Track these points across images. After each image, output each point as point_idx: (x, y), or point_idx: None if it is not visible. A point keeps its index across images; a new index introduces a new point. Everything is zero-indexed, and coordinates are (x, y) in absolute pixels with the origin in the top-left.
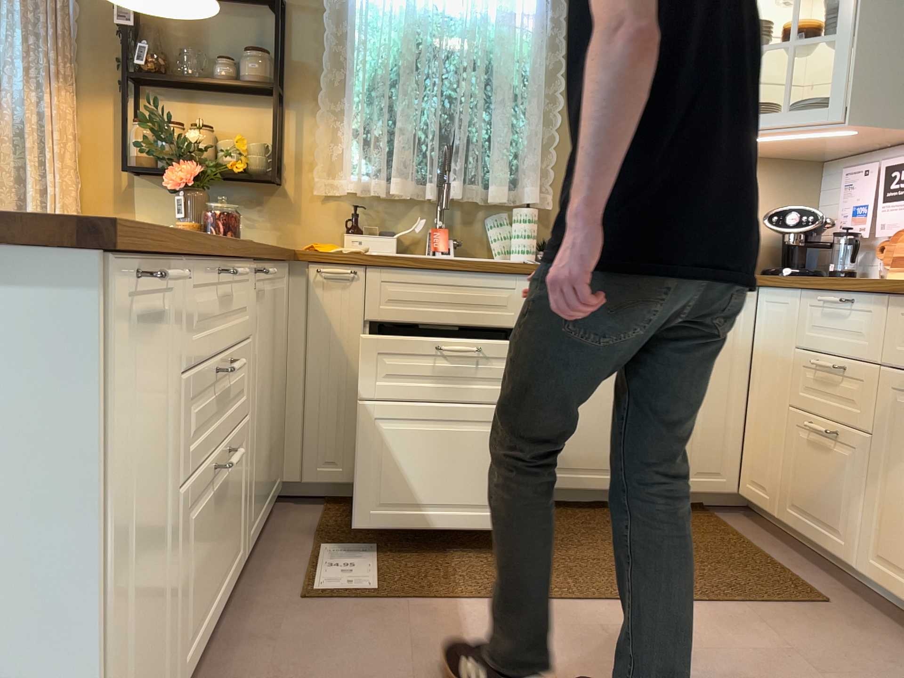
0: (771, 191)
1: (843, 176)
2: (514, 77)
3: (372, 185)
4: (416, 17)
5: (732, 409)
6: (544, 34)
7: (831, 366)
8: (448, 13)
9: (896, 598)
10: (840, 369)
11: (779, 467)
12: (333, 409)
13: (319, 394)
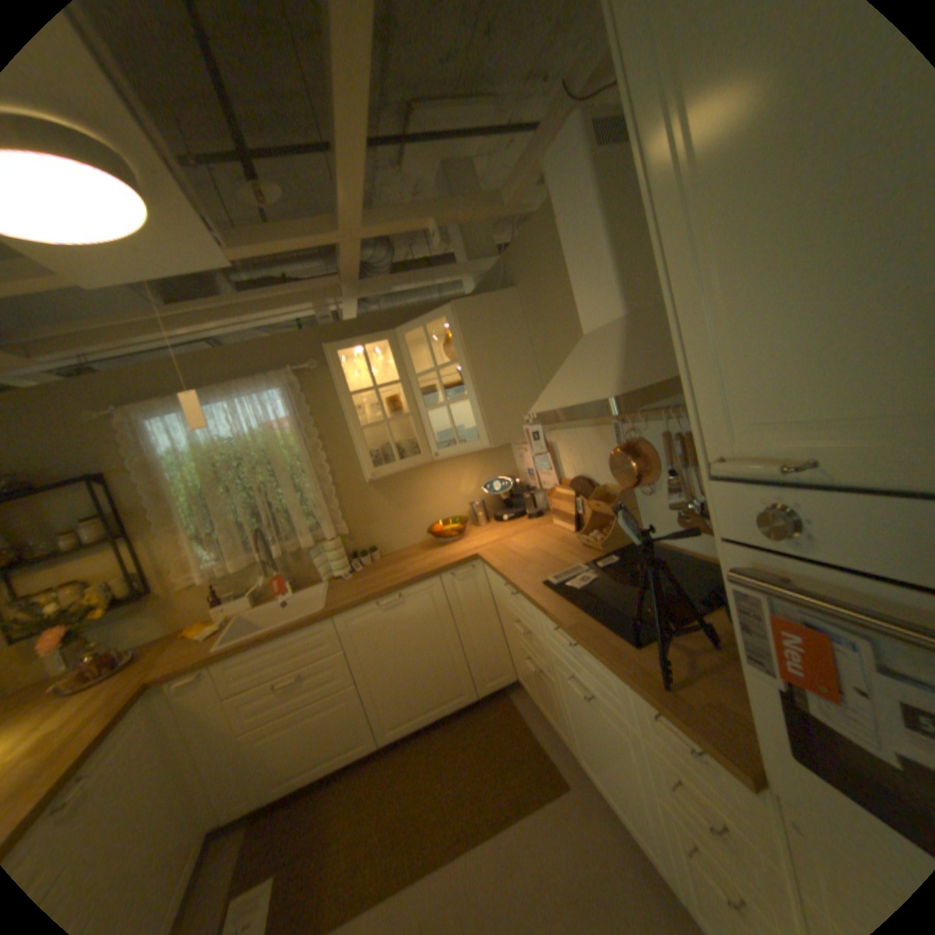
0: (483, 464)
1: (516, 450)
2: (290, 462)
3: (216, 570)
4: (203, 450)
5: (494, 635)
6: (301, 425)
7: (522, 633)
8: (227, 437)
9: (598, 790)
10: (526, 635)
11: (526, 675)
12: (223, 767)
13: (208, 763)
